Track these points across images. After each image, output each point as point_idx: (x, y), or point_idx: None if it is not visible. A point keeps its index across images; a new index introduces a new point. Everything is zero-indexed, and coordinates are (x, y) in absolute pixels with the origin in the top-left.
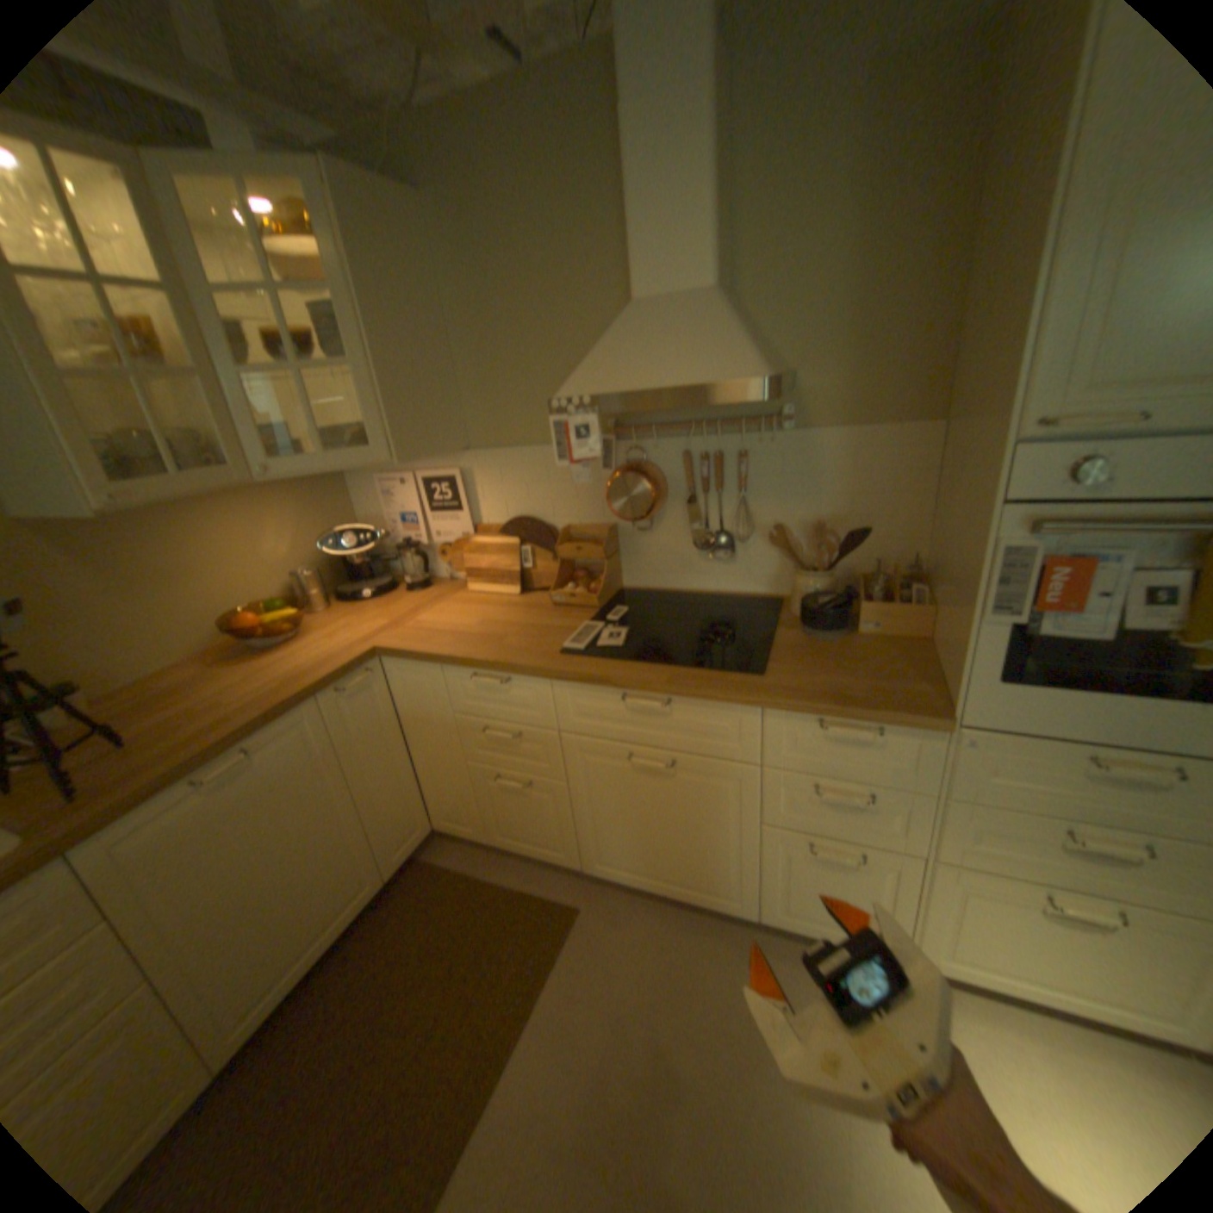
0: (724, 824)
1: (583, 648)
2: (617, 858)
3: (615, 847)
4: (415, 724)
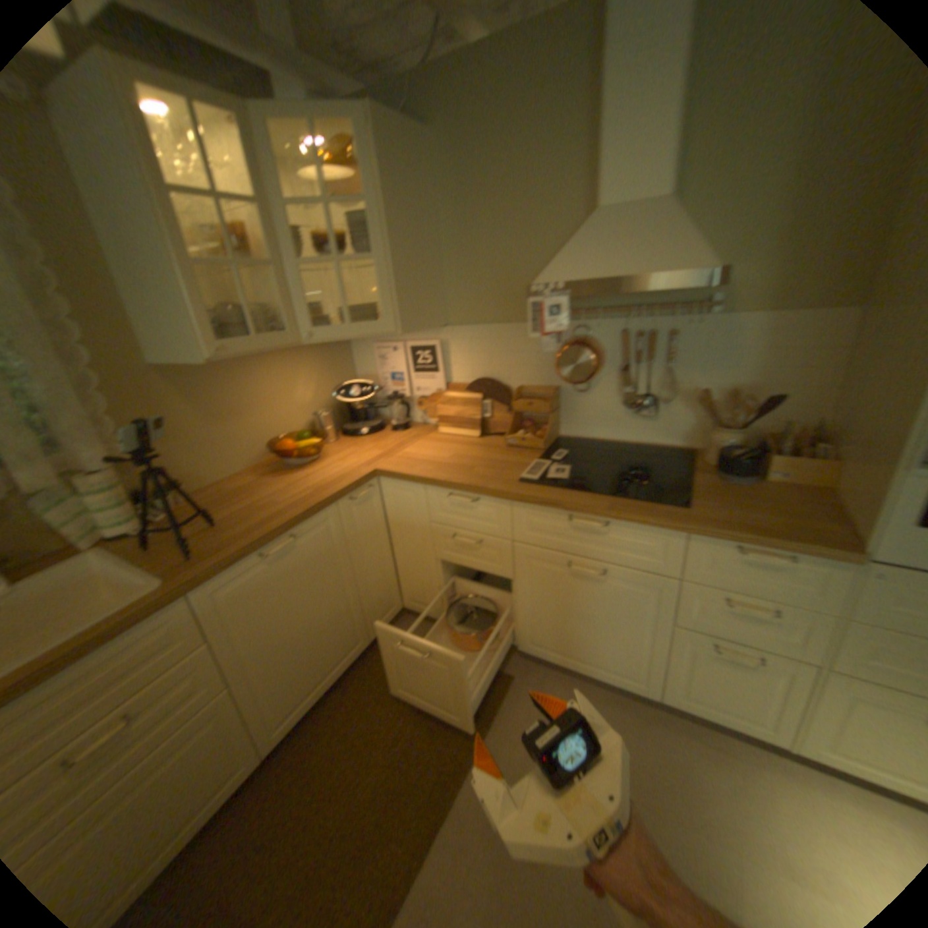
0: (643, 622)
1: (537, 478)
2: (549, 641)
3: (549, 632)
4: (401, 527)
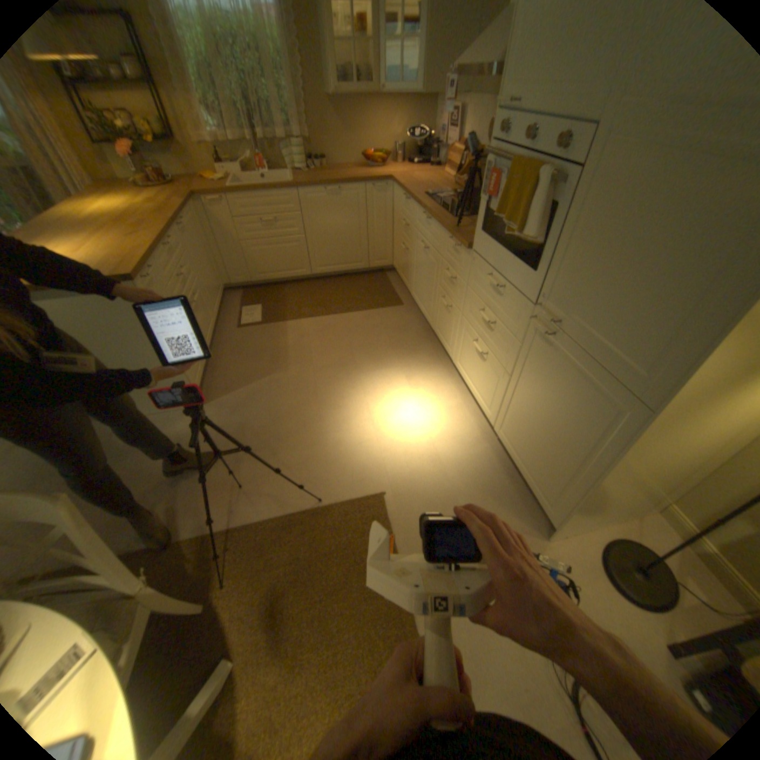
0: (432, 281)
1: (431, 195)
2: (415, 290)
3: (415, 285)
4: (394, 215)
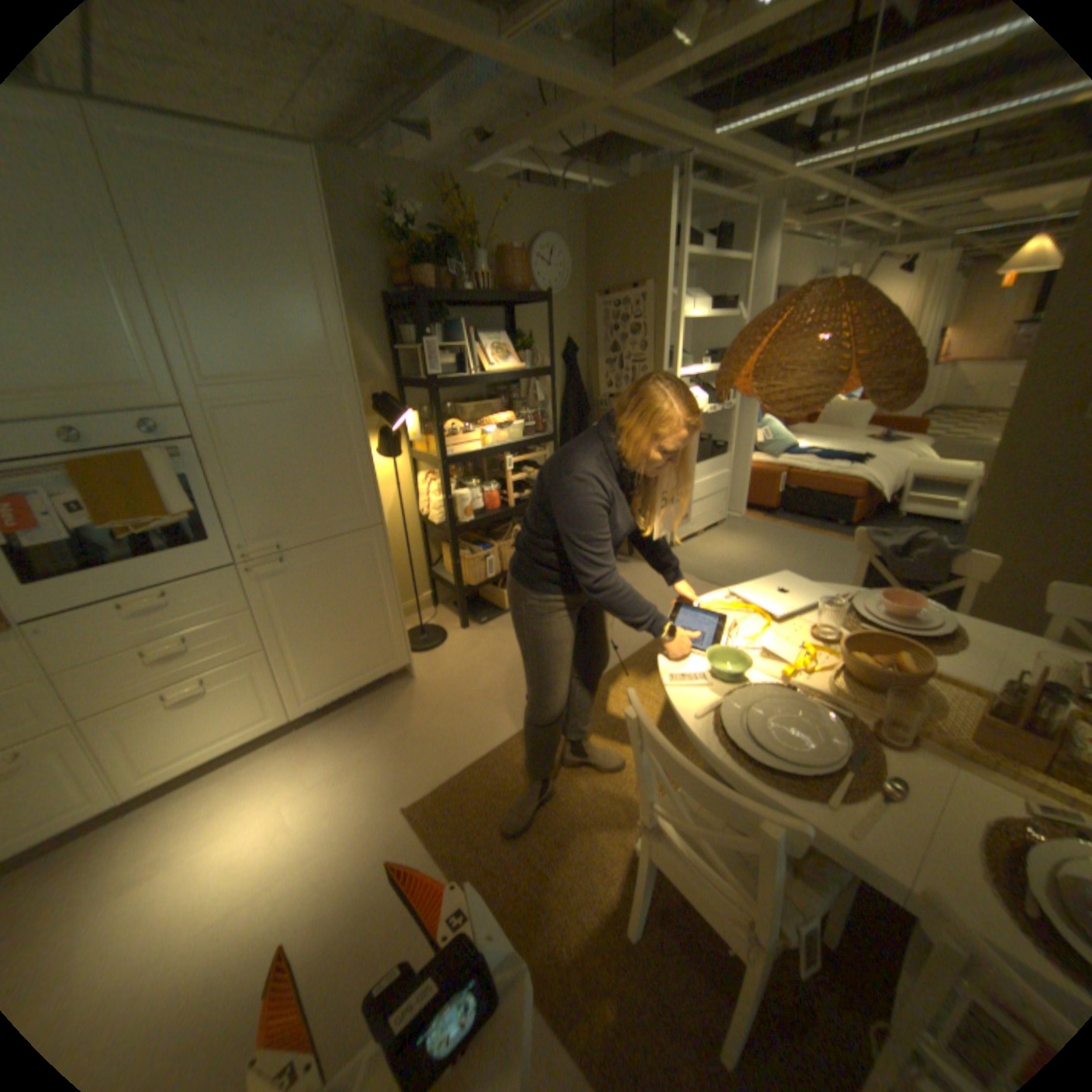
0: None
1: None
2: None
3: None
4: None
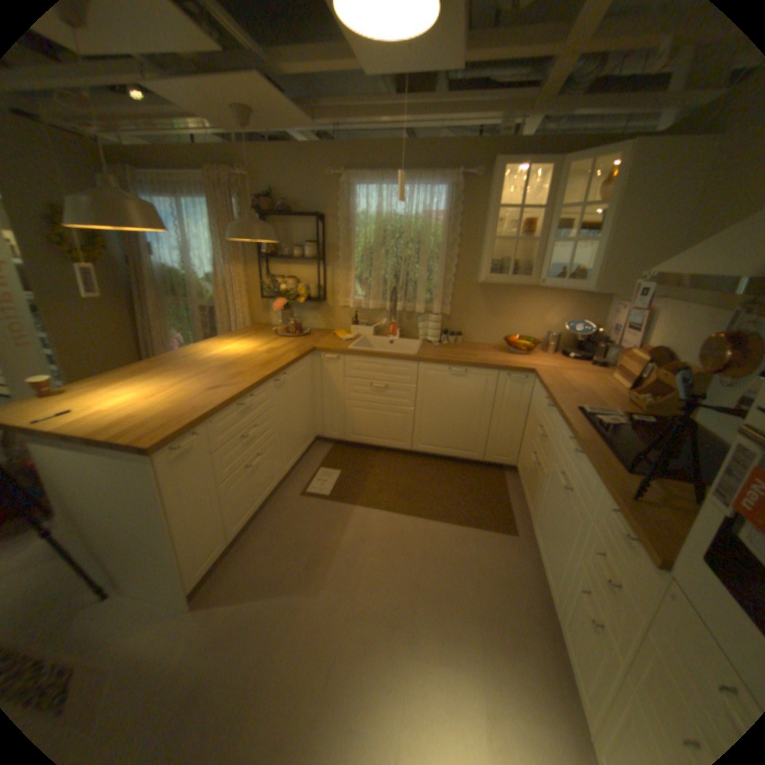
0: (572, 544)
1: (591, 413)
2: (542, 528)
3: (544, 521)
4: (531, 411)
